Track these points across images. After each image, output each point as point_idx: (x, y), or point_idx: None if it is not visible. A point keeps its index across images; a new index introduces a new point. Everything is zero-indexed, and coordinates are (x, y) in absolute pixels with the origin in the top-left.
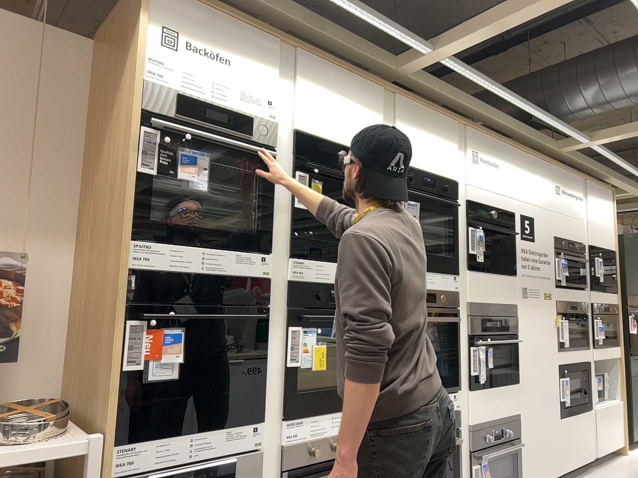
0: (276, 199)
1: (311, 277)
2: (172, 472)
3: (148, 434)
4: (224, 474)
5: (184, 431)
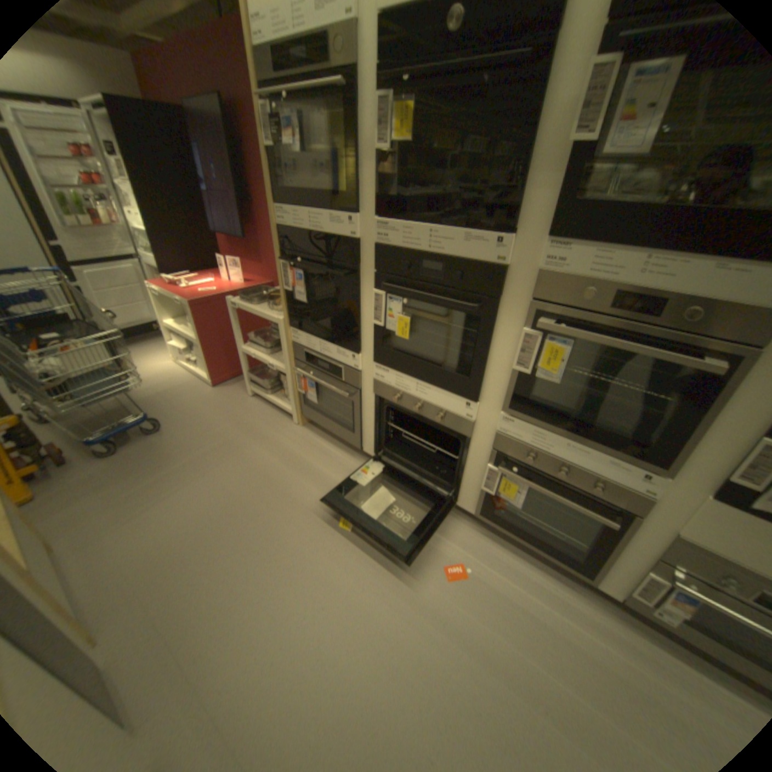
0: (359, 143)
1: (396, 244)
2: (311, 358)
3: (299, 332)
4: (336, 376)
5: (313, 339)
